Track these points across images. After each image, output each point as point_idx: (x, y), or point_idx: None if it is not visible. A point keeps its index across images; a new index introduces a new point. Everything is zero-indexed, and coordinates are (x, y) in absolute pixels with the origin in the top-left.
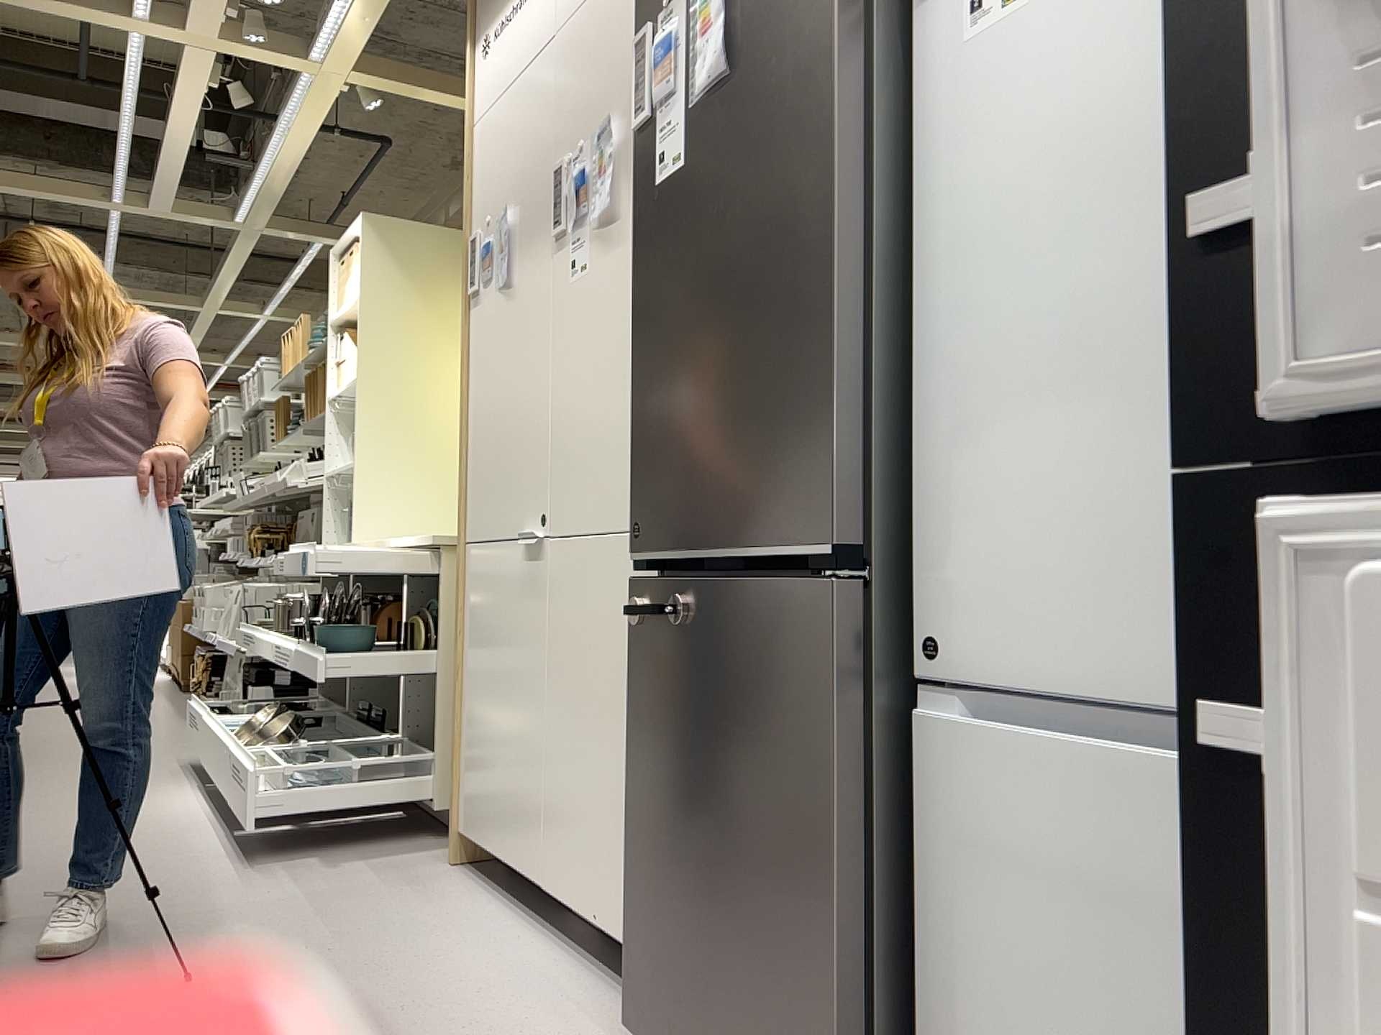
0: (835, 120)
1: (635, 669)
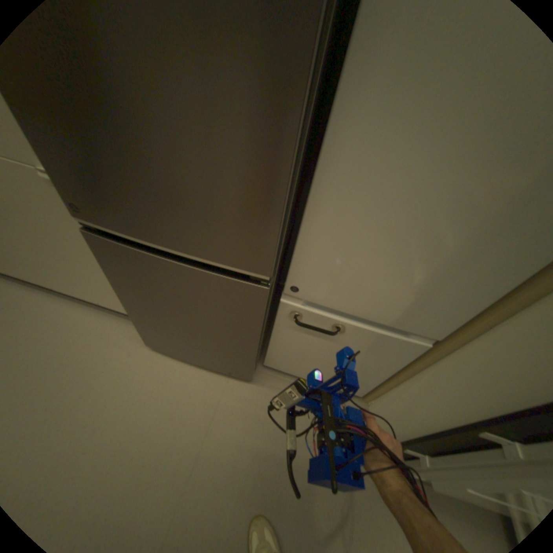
0: None
1: (107, 266)
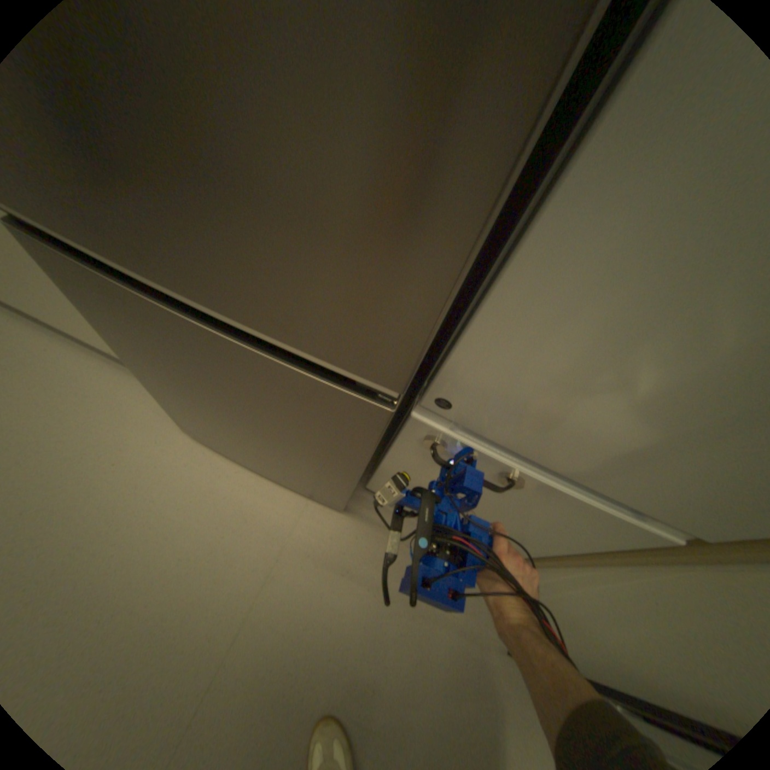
0: None
1: (80, 303)
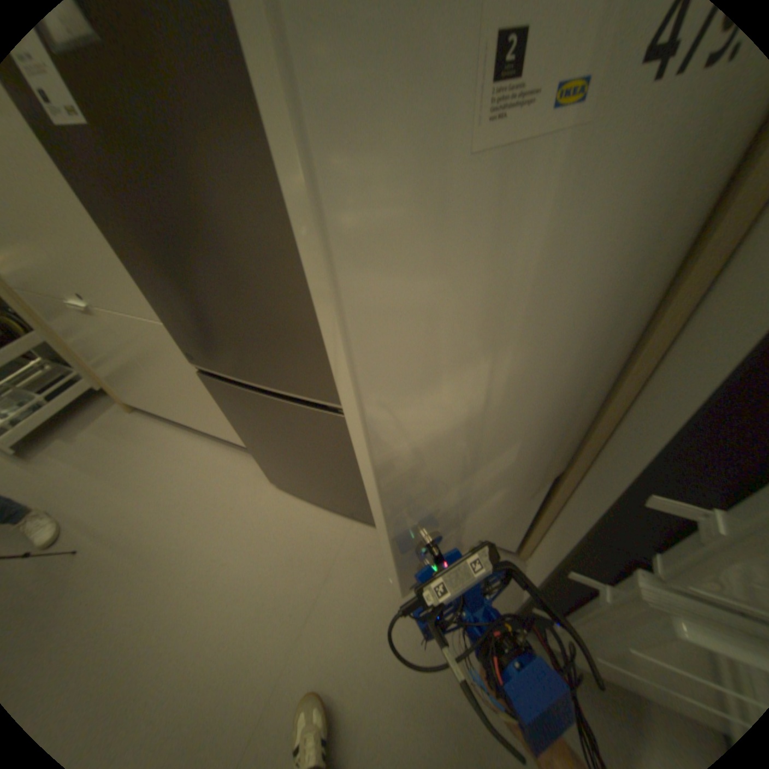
0: (271, 167)
1: (219, 403)
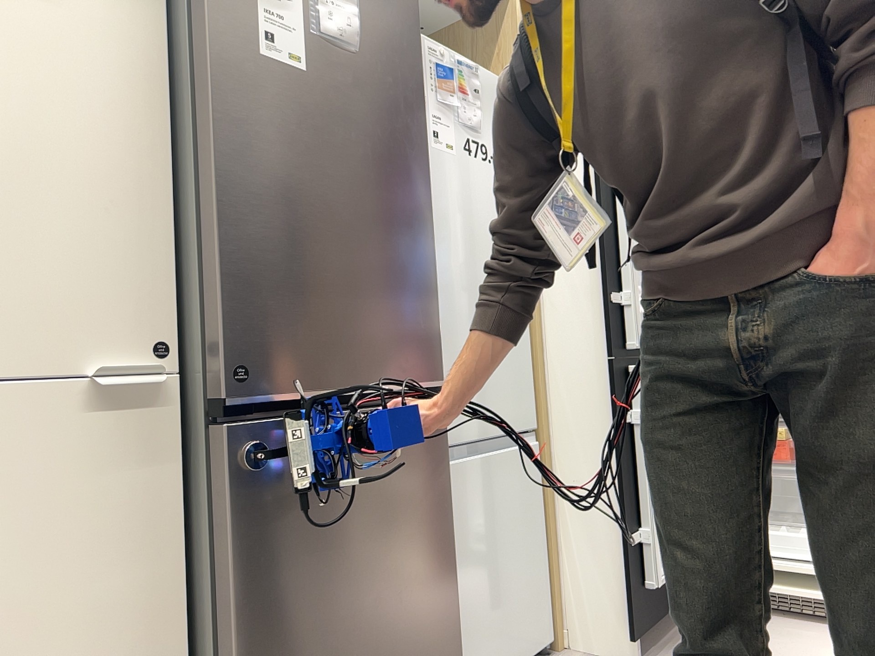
0: (427, 150)
1: (242, 514)
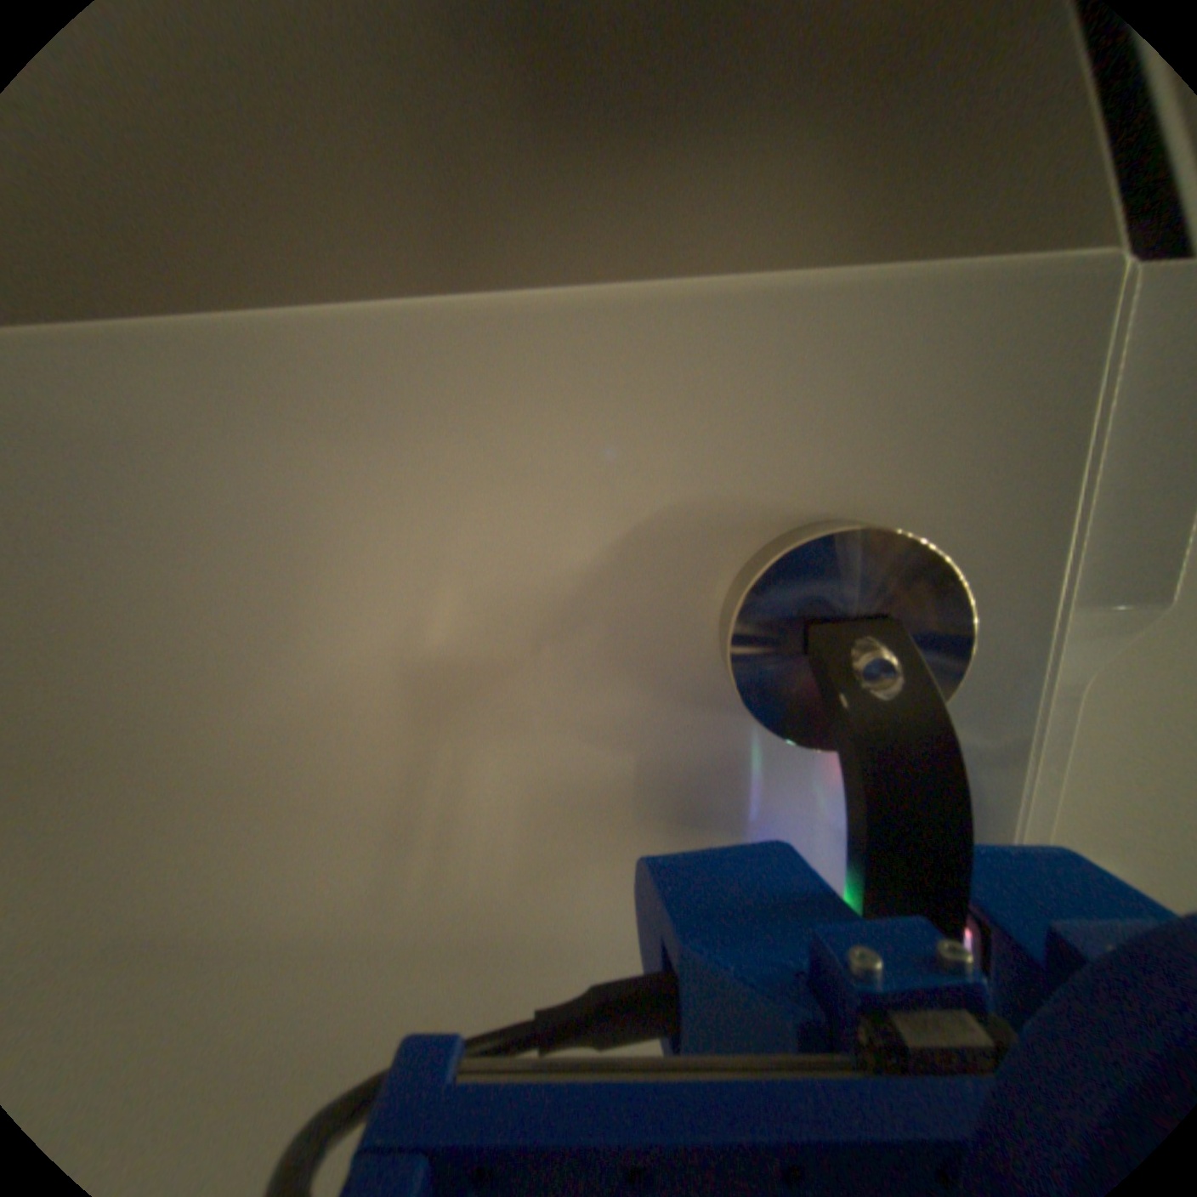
0: None
1: None
